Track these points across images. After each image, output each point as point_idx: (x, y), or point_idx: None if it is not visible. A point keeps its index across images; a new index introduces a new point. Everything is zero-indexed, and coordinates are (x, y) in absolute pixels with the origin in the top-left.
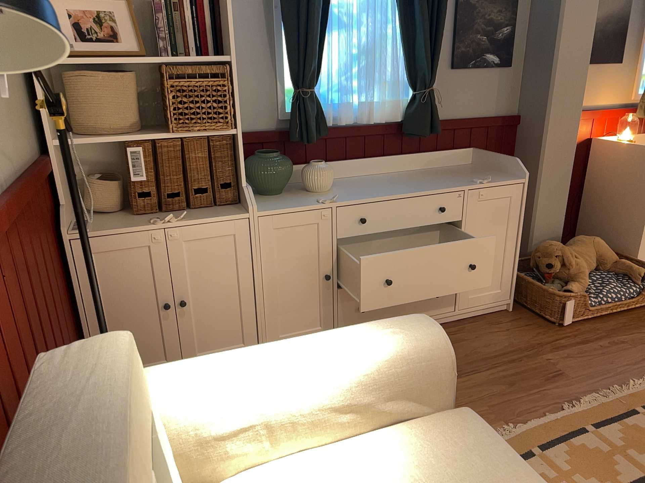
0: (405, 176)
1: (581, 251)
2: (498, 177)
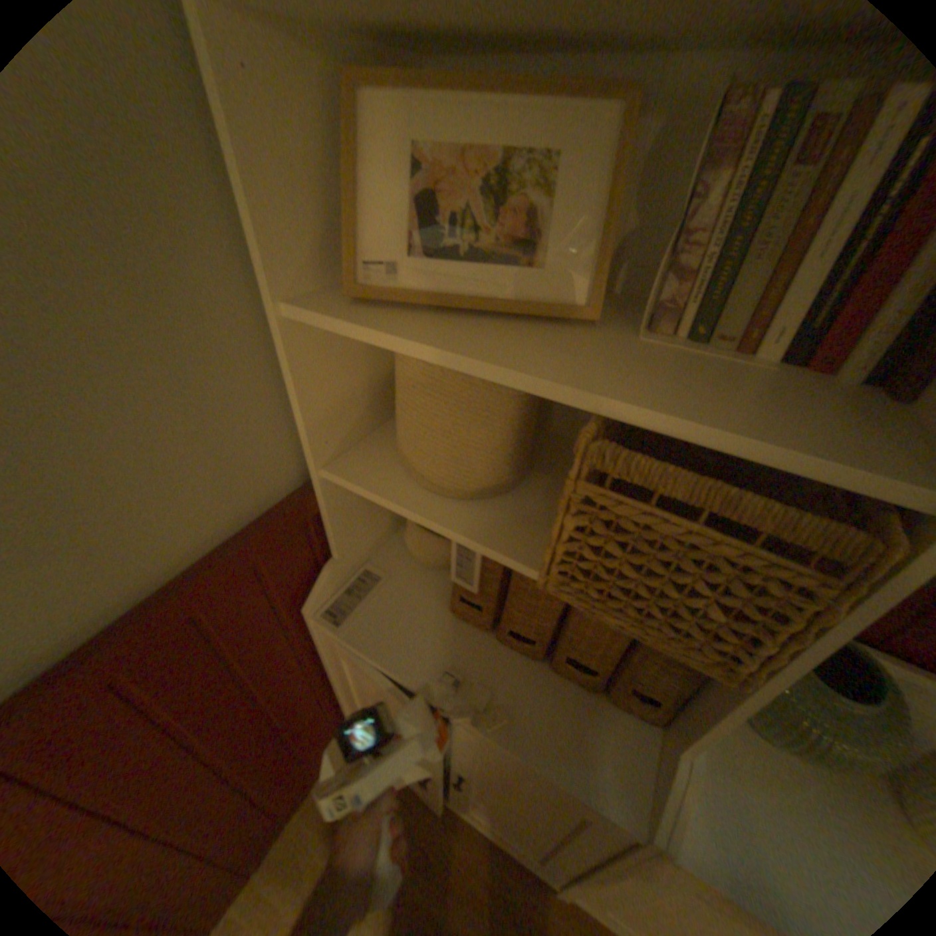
0: None
1: None
2: None
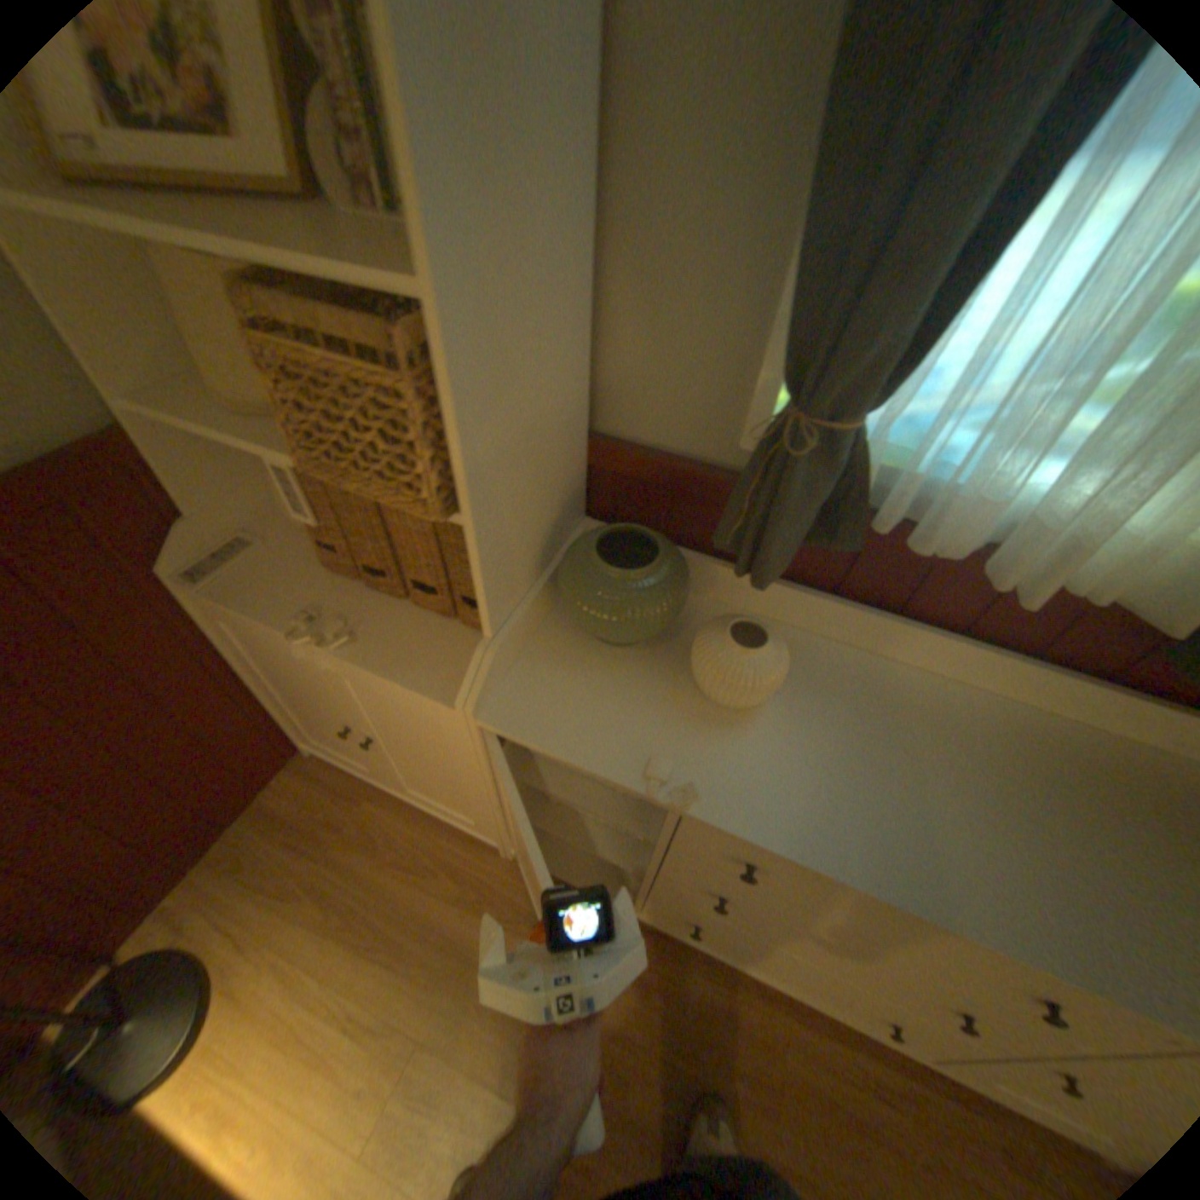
0: (1056, 758)
1: None
2: None
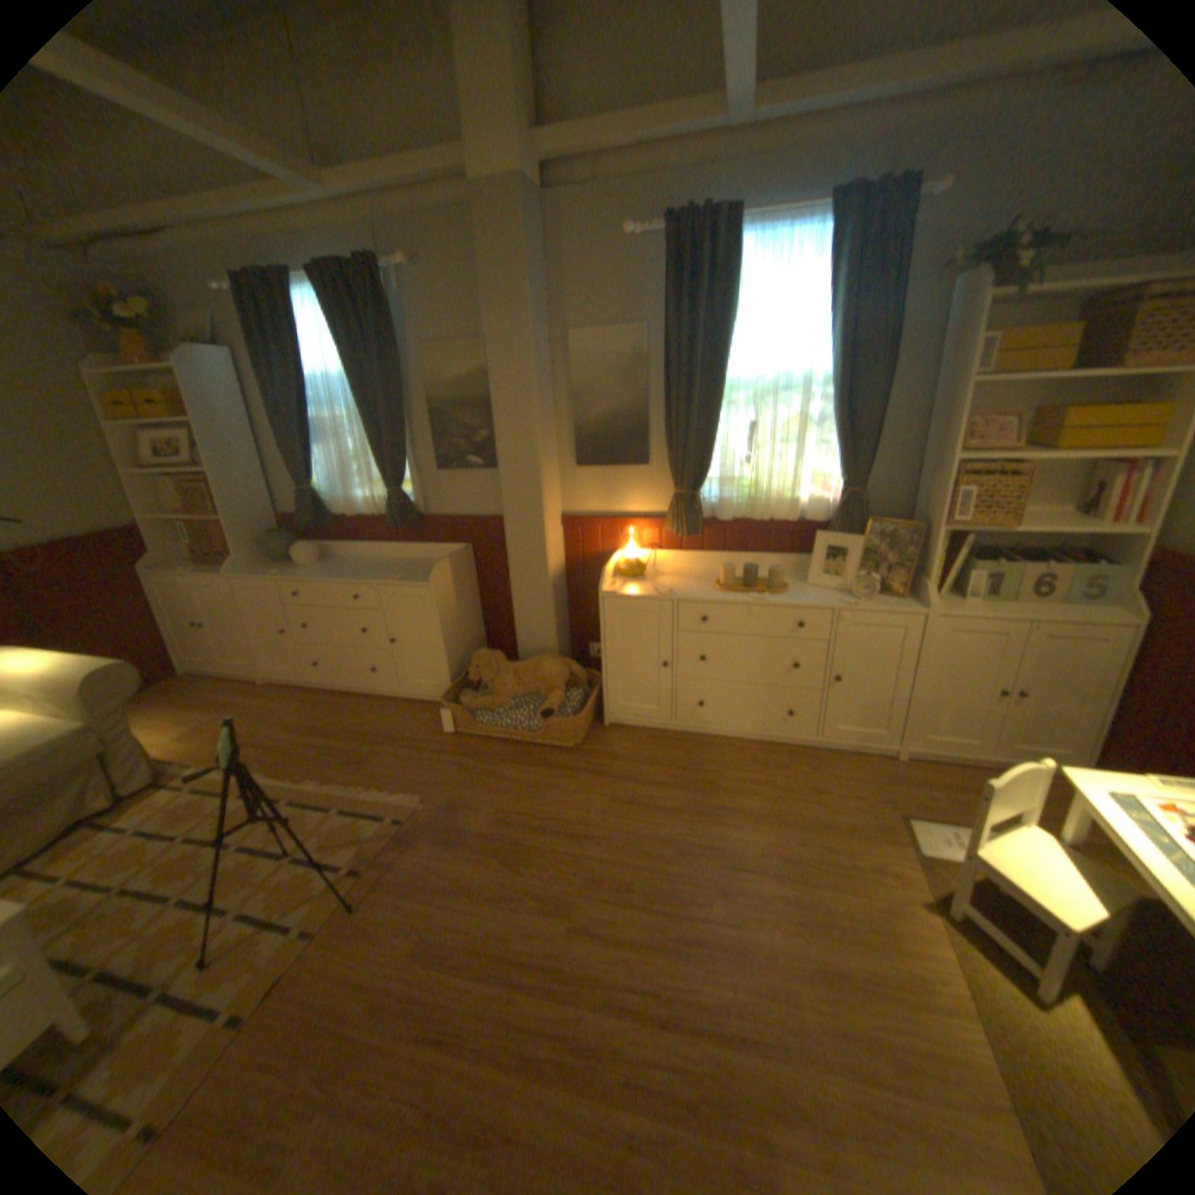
0: (387, 564)
1: (522, 669)
2: (425, 578)
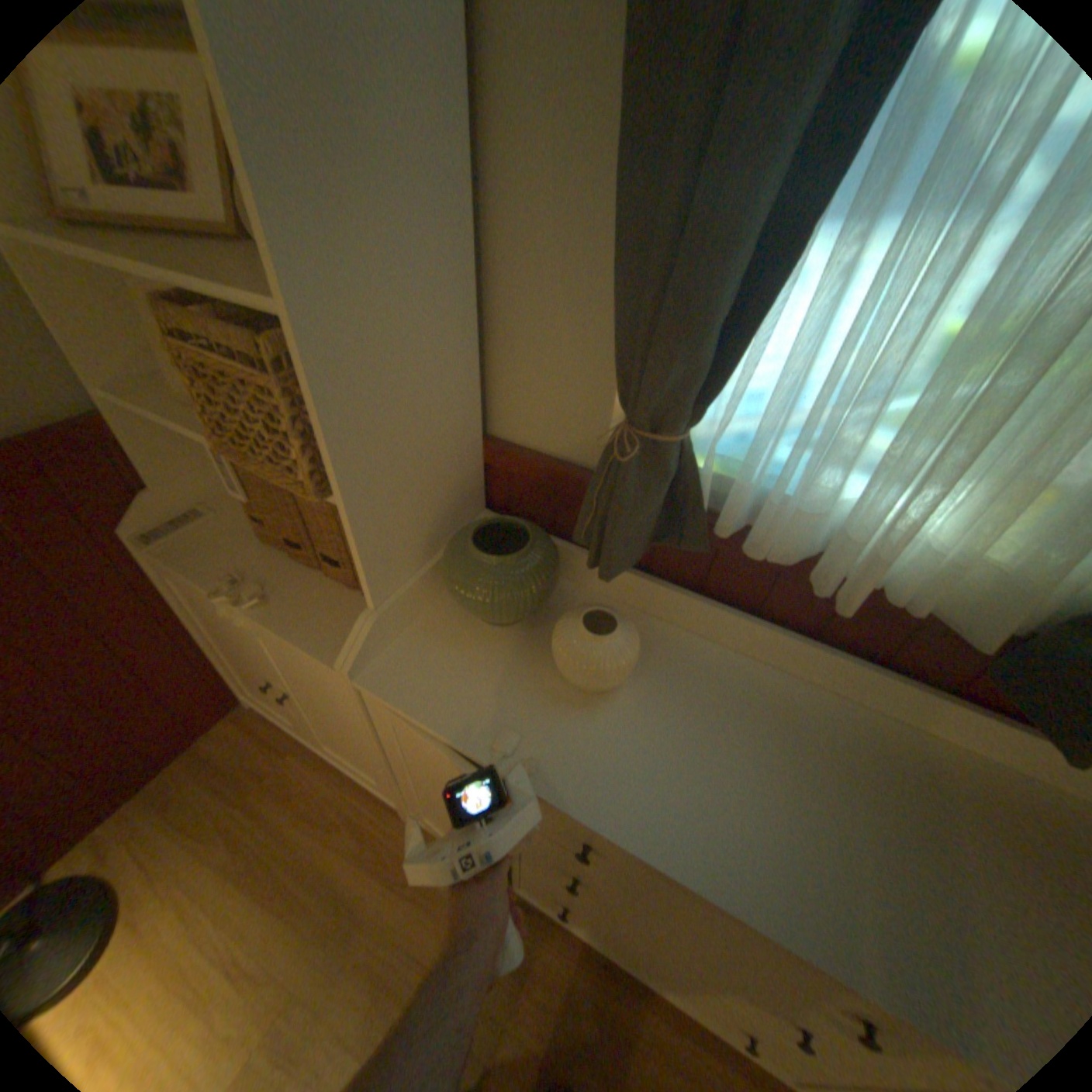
0: (899, 767)
1: None
2: None
